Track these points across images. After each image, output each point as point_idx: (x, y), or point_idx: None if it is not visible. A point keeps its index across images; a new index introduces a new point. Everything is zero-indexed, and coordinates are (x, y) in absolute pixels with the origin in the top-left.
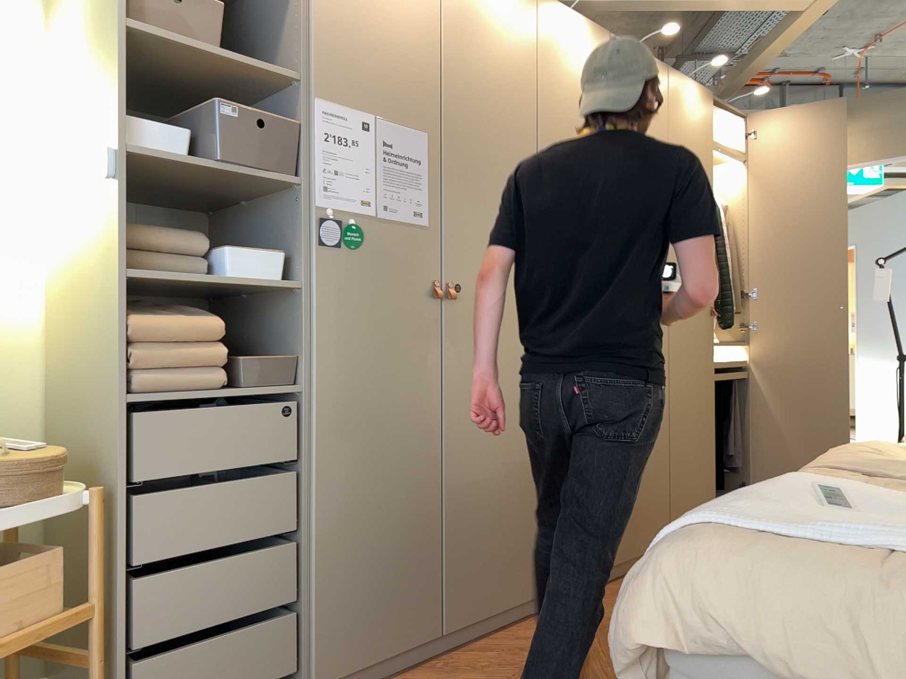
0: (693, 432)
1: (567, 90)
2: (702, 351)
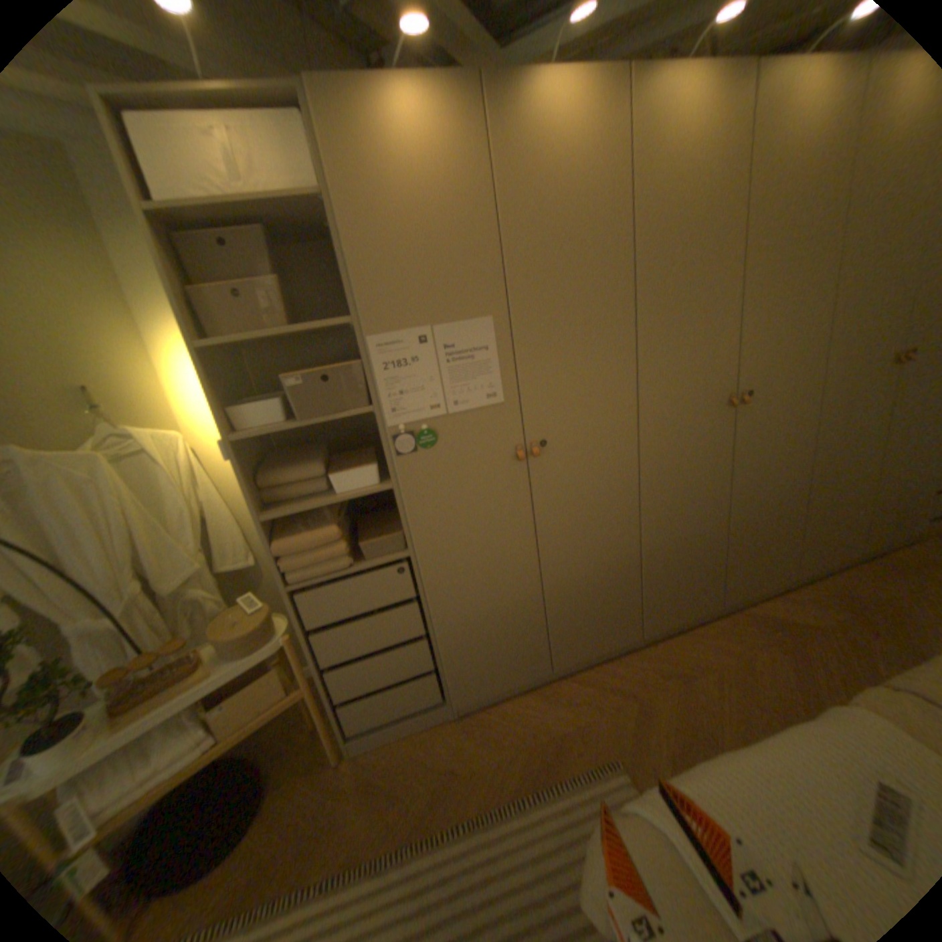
0: (841, 488)
1: (674, 185)
2: (868, 409)
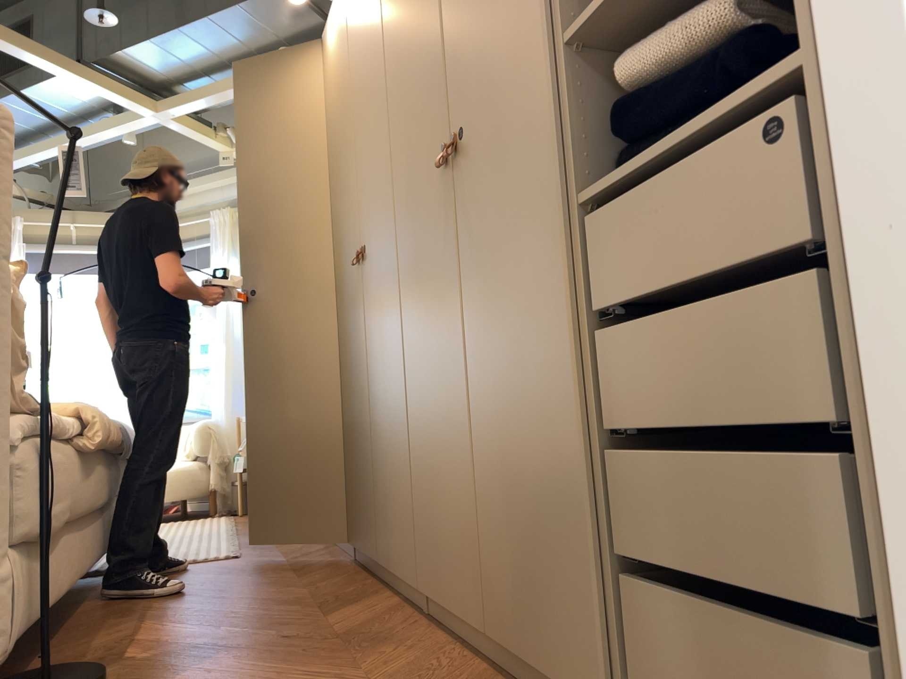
0: (431, 405)
1: (336, 96)
2: (433, 258)
